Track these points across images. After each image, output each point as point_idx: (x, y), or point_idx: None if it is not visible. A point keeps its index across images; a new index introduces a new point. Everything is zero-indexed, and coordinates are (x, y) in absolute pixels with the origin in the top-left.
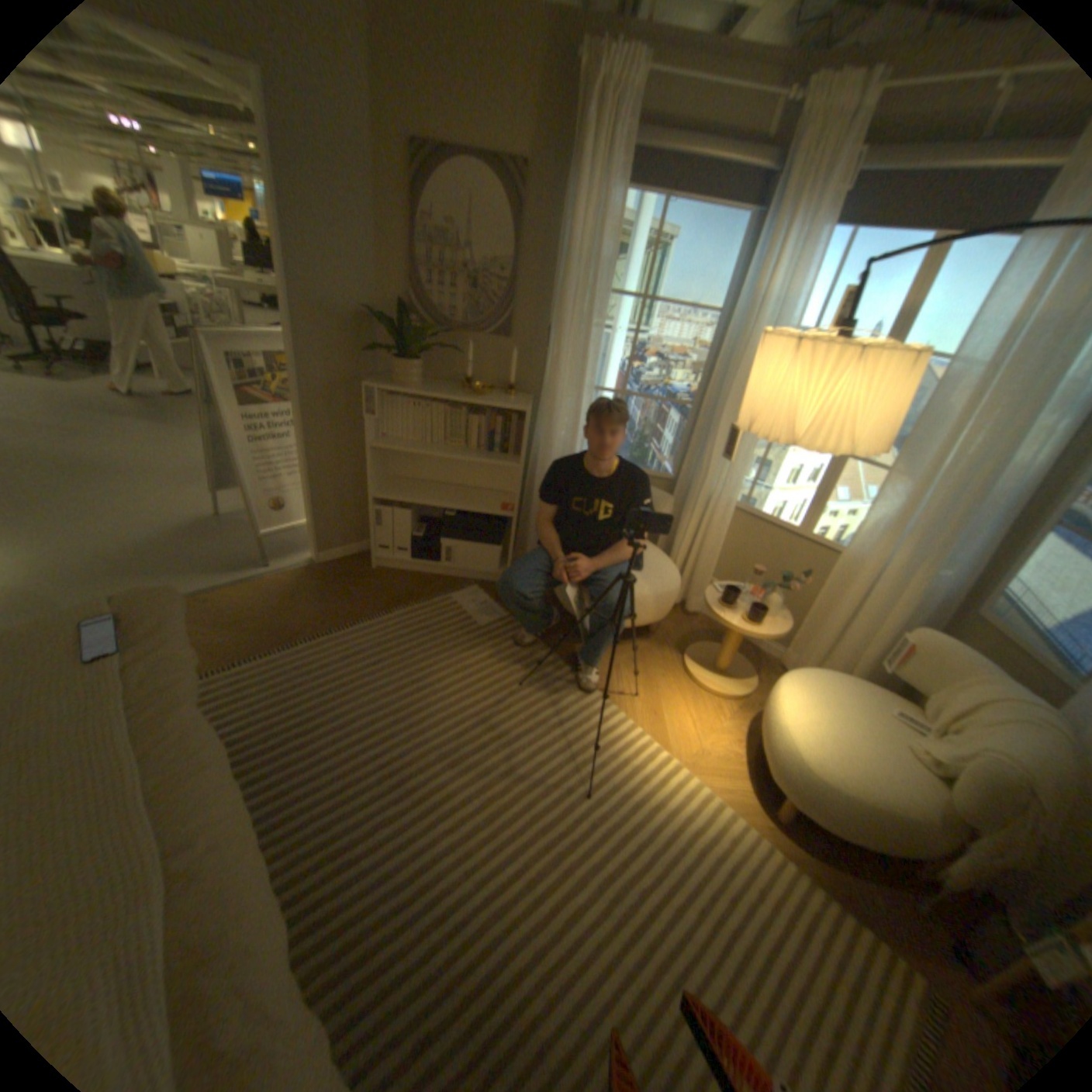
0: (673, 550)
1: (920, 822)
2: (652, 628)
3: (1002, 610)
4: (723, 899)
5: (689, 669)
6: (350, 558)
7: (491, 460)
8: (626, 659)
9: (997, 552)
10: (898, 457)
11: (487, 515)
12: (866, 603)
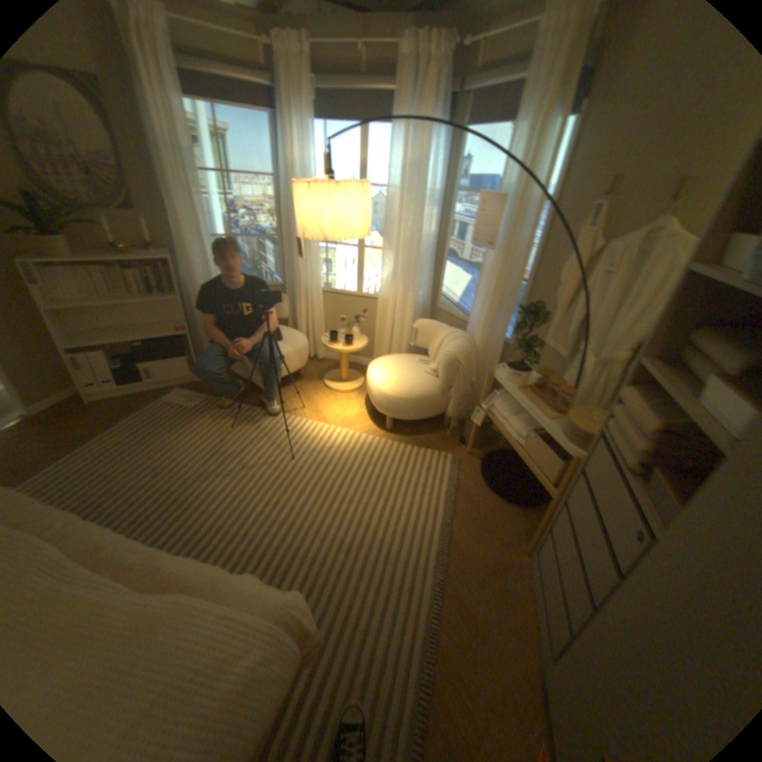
0: (298, 327)
1: (431, 395)
2: (301, 373)
3: (442, 301)
4: (369, 466)
5: (327, 385)
6: (58, 405)
7: (152, 298)
8: (292, 393)
9: (432, 276)
10: (383, 242)
11: (165, 339)
12: (395, 319)
